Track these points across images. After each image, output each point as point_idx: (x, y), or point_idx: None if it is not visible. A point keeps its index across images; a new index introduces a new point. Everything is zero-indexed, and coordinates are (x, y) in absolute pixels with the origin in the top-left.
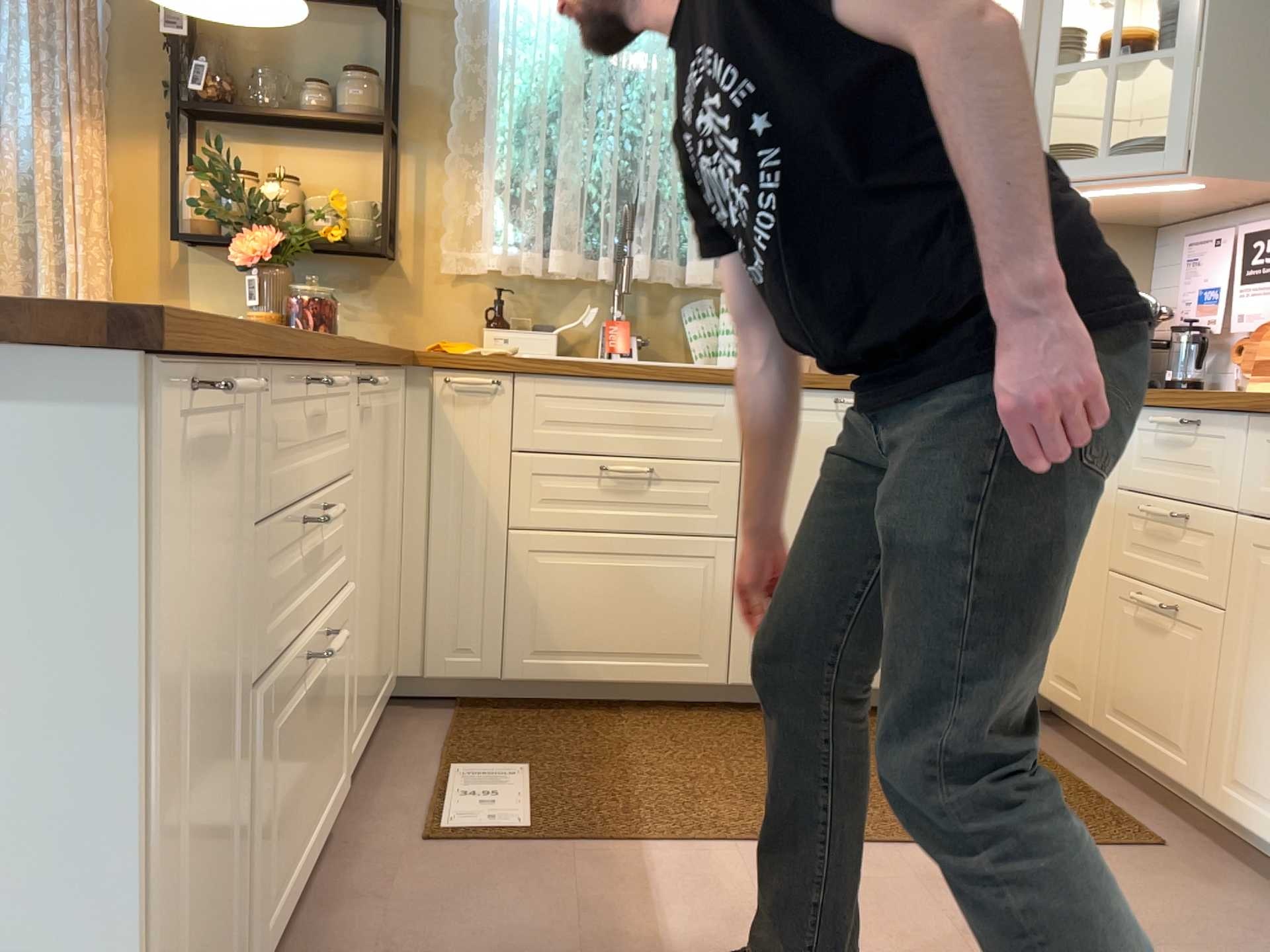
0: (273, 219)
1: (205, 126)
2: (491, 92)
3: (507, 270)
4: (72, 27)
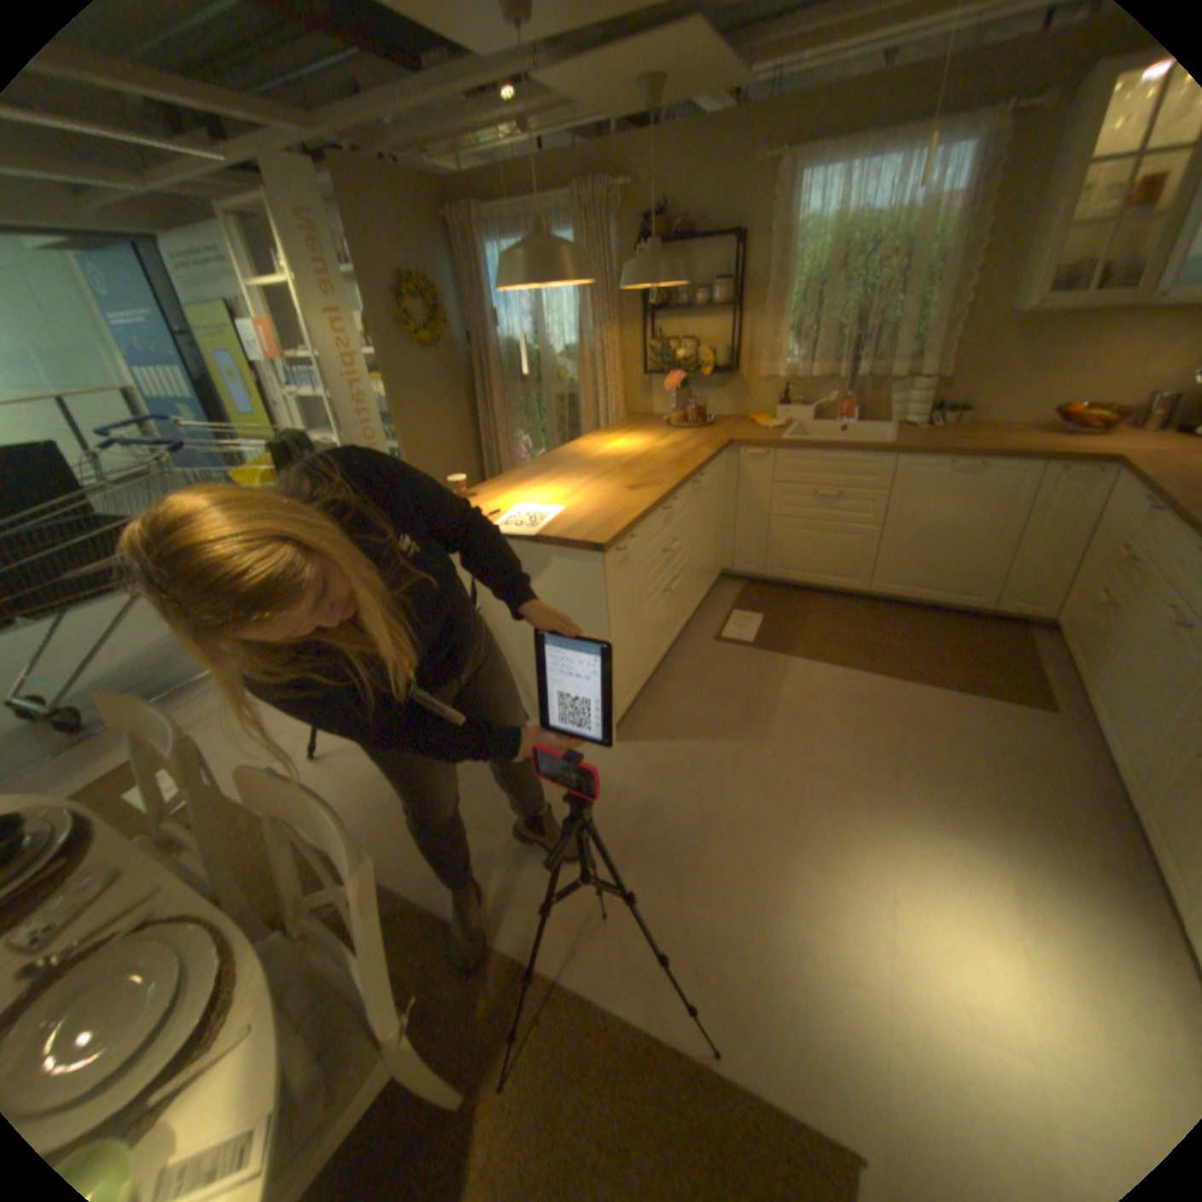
0: (679, 365)
1: (654, 314)
2: (788, 273)
3: (789, 376)
4: (600, 281)
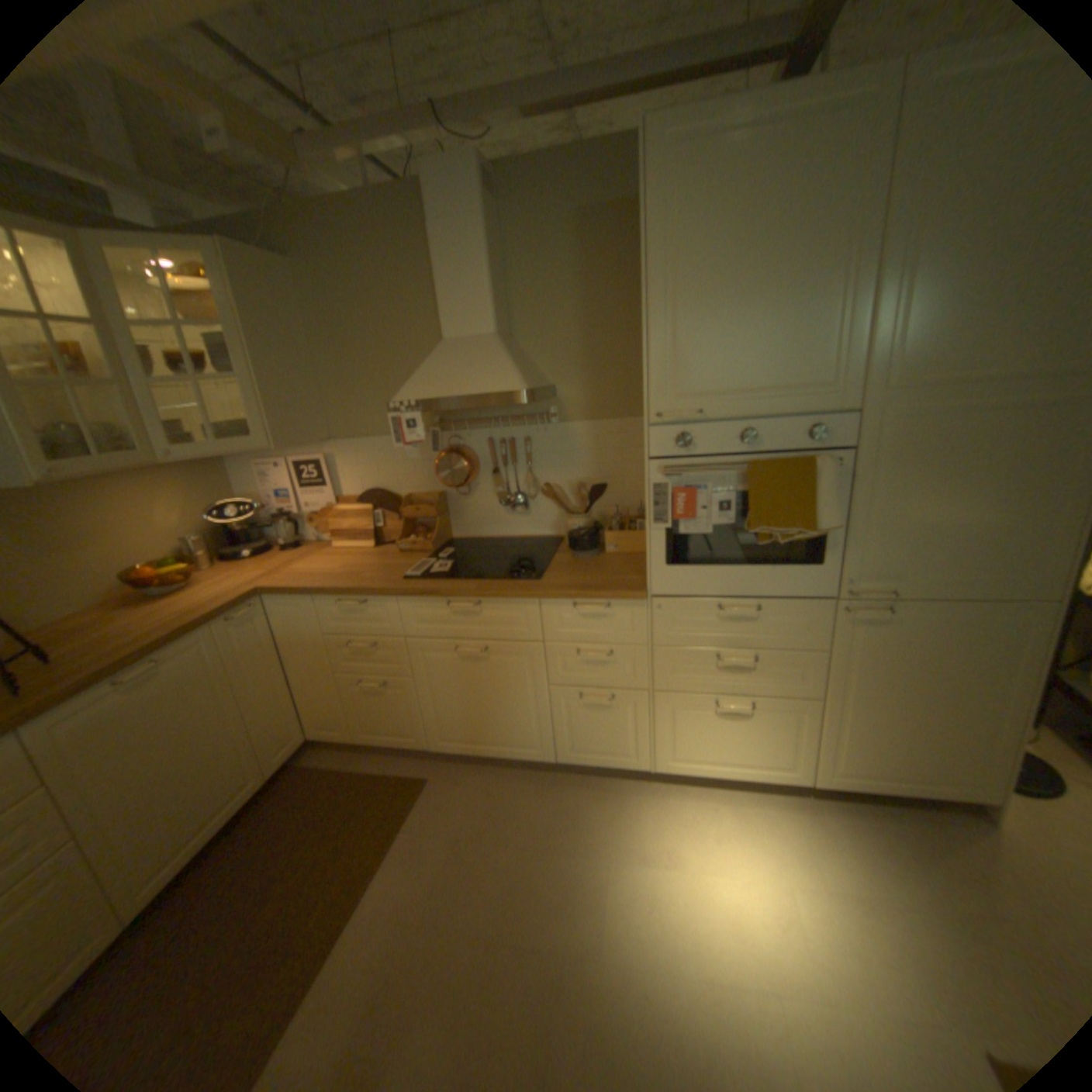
0: None
1: None
2: None
3: None
4: None
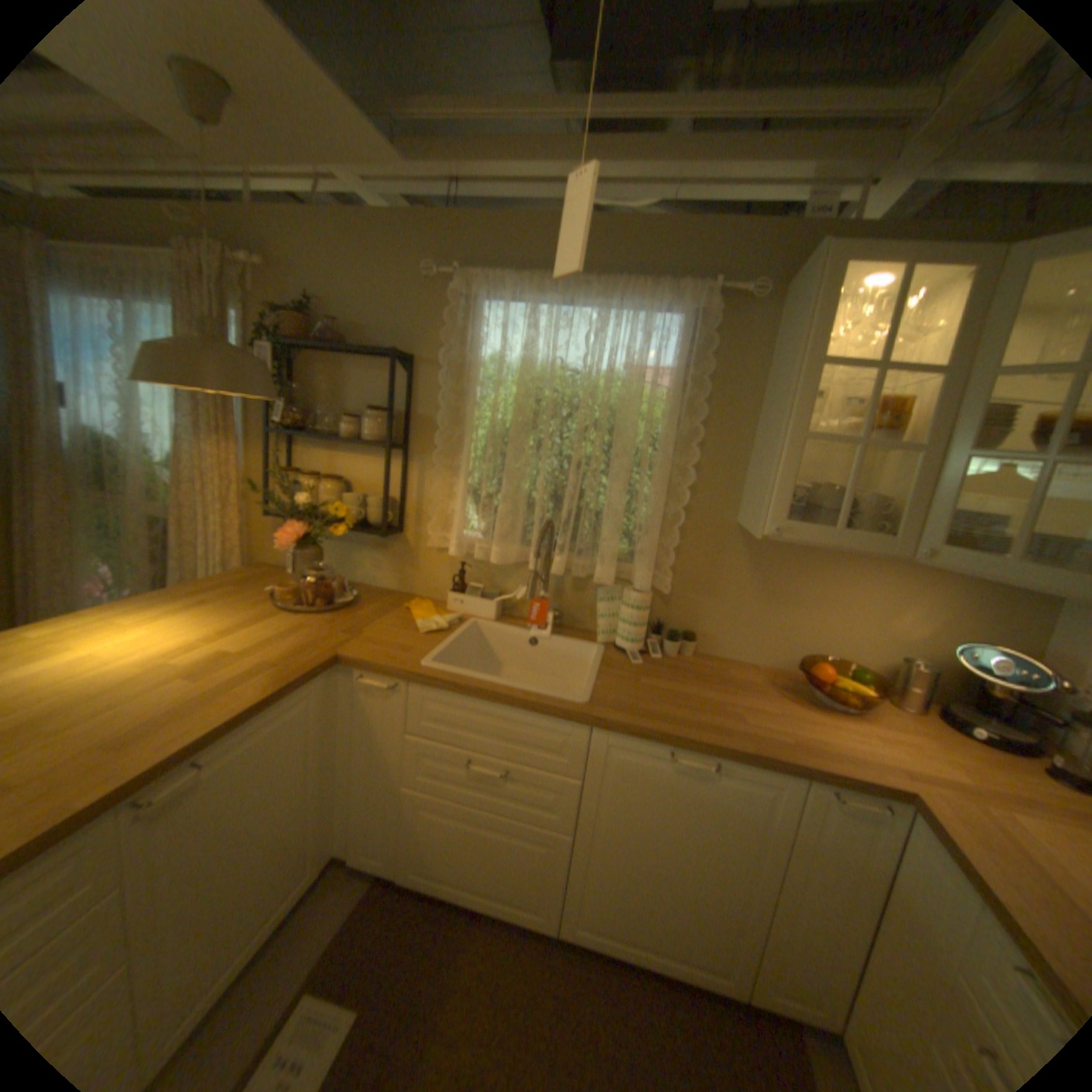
0: (306, 513)
1: (293, 436)
2: (466, 421)
3: (465, 553)
4: None
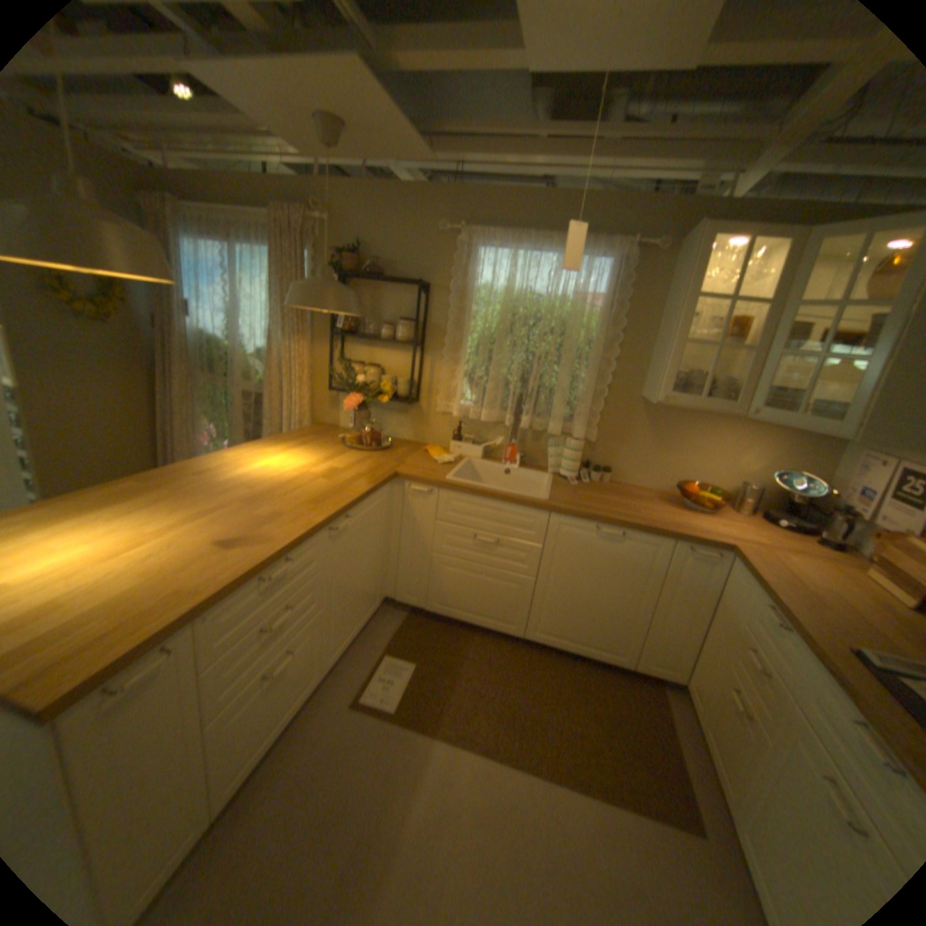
0: (361, 389)
1: (345, 338)
2: (465, 329)
3: (462, 416)
4: None
